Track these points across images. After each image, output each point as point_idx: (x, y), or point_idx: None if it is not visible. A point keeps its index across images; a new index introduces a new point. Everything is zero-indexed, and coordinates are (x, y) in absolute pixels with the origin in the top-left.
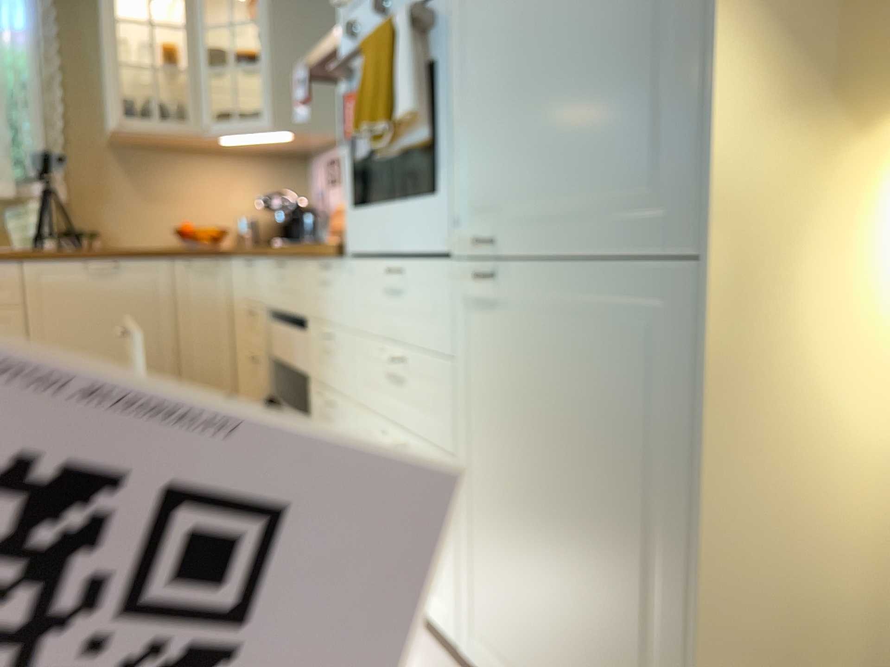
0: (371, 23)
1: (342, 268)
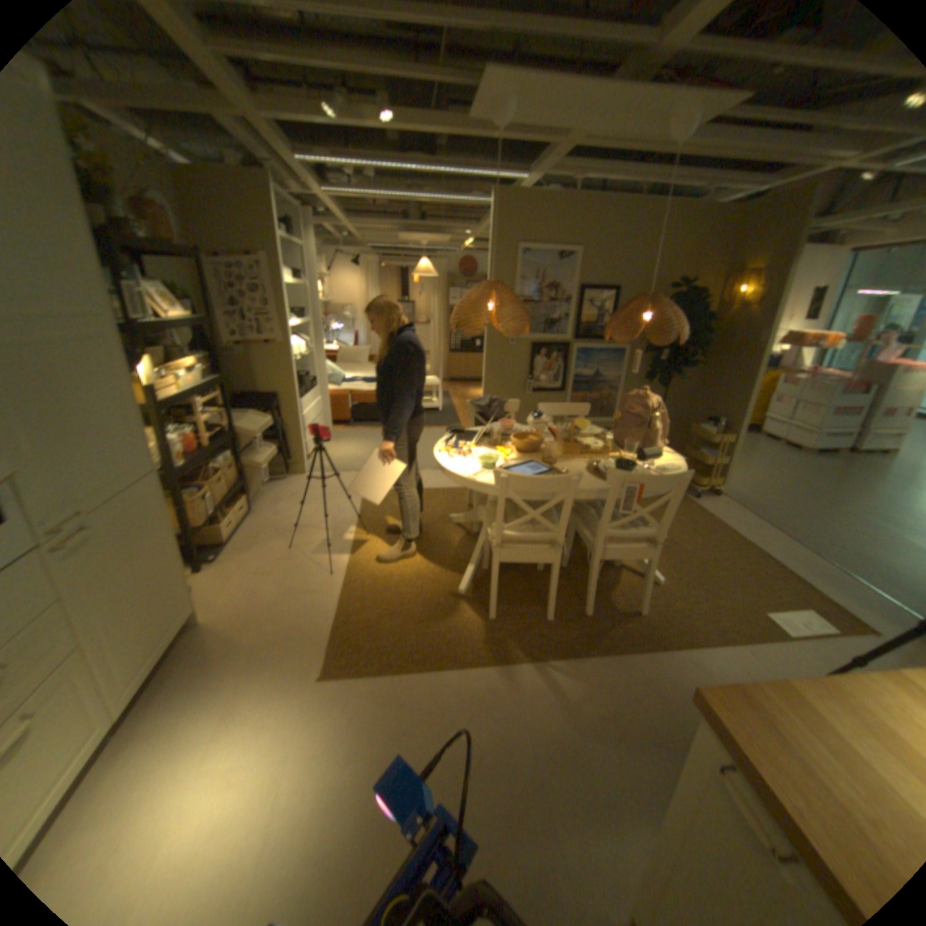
0: None
1: None
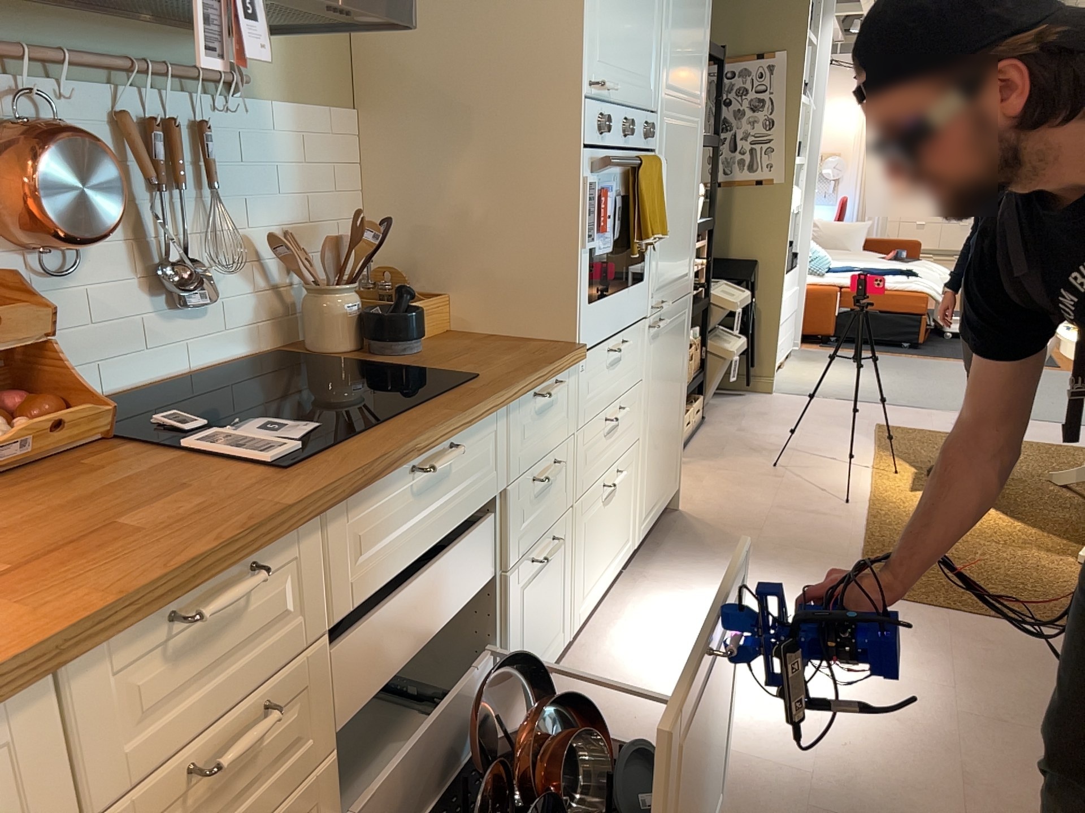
0: (614, 137)
1: (571, 372)
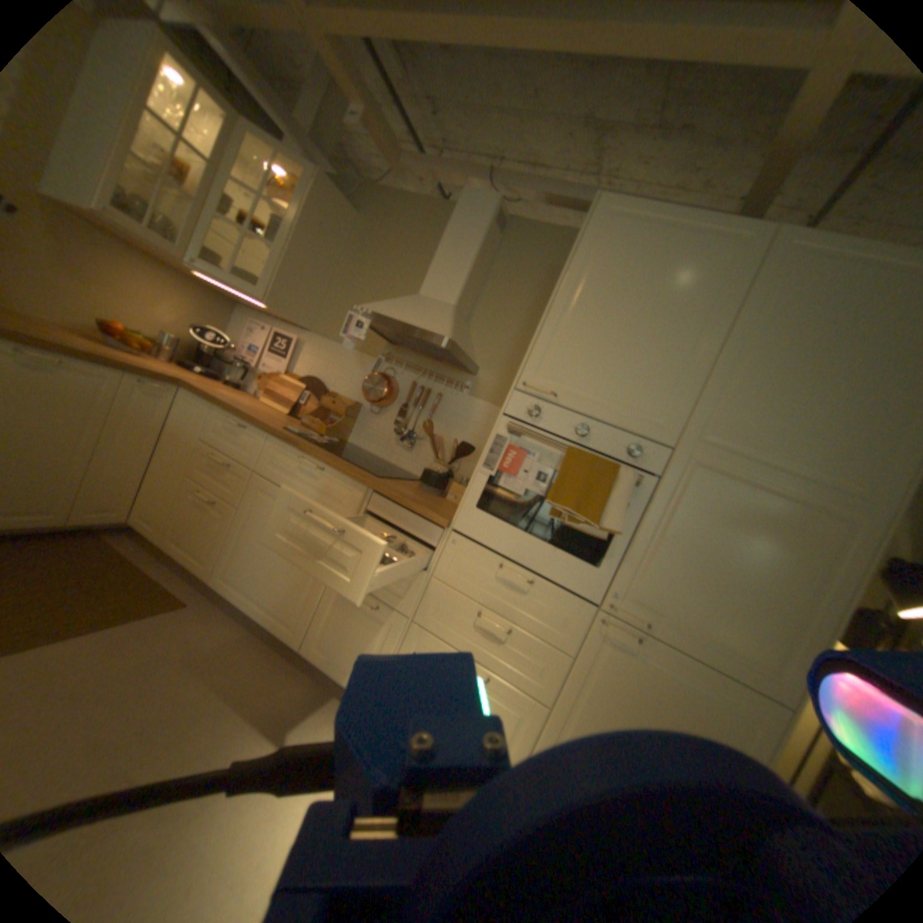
0: (555, 425)
1: (435, 531)
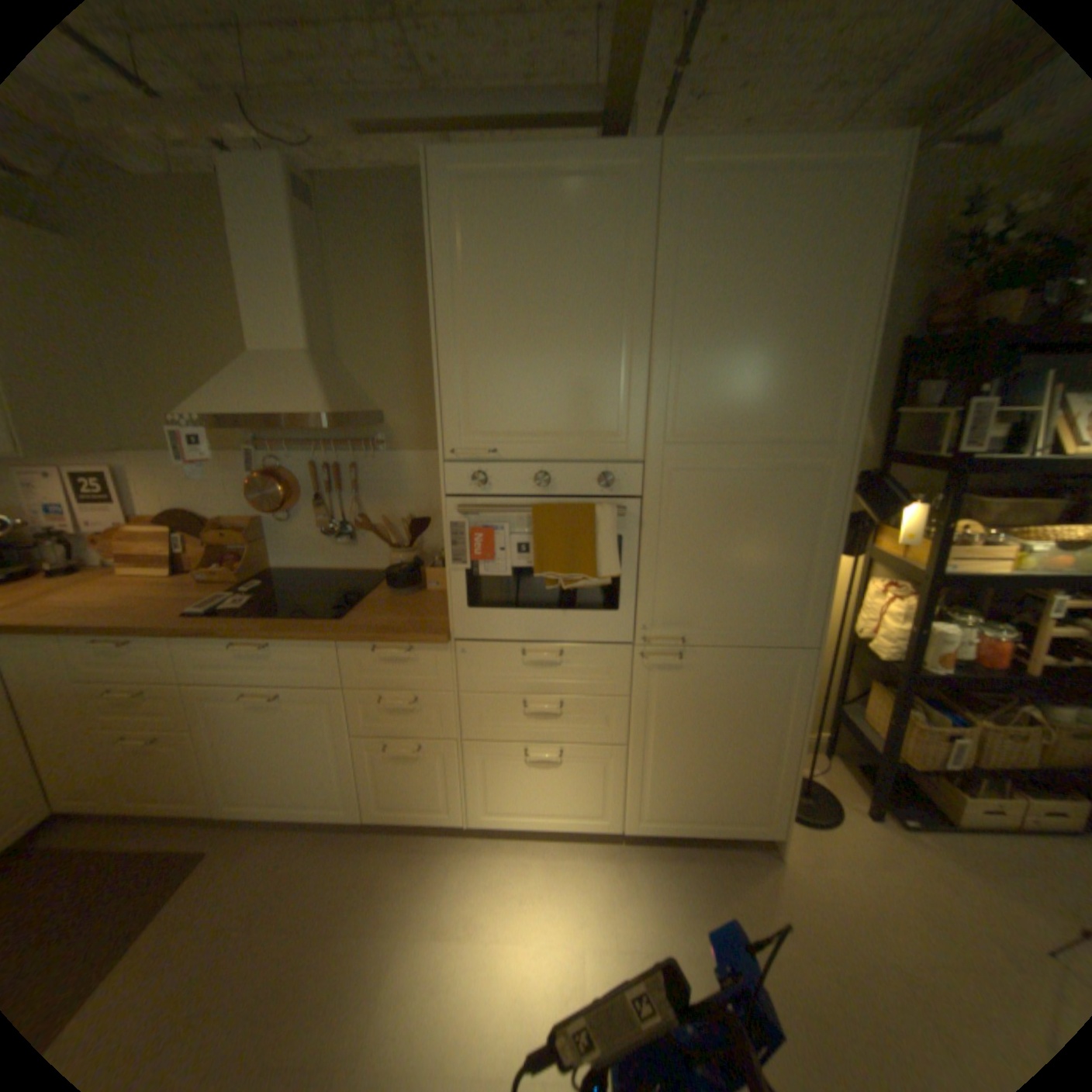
0: (511, 485)
1: (439, 648)
